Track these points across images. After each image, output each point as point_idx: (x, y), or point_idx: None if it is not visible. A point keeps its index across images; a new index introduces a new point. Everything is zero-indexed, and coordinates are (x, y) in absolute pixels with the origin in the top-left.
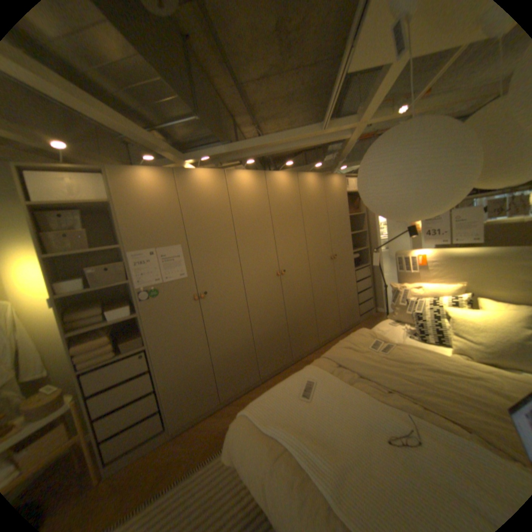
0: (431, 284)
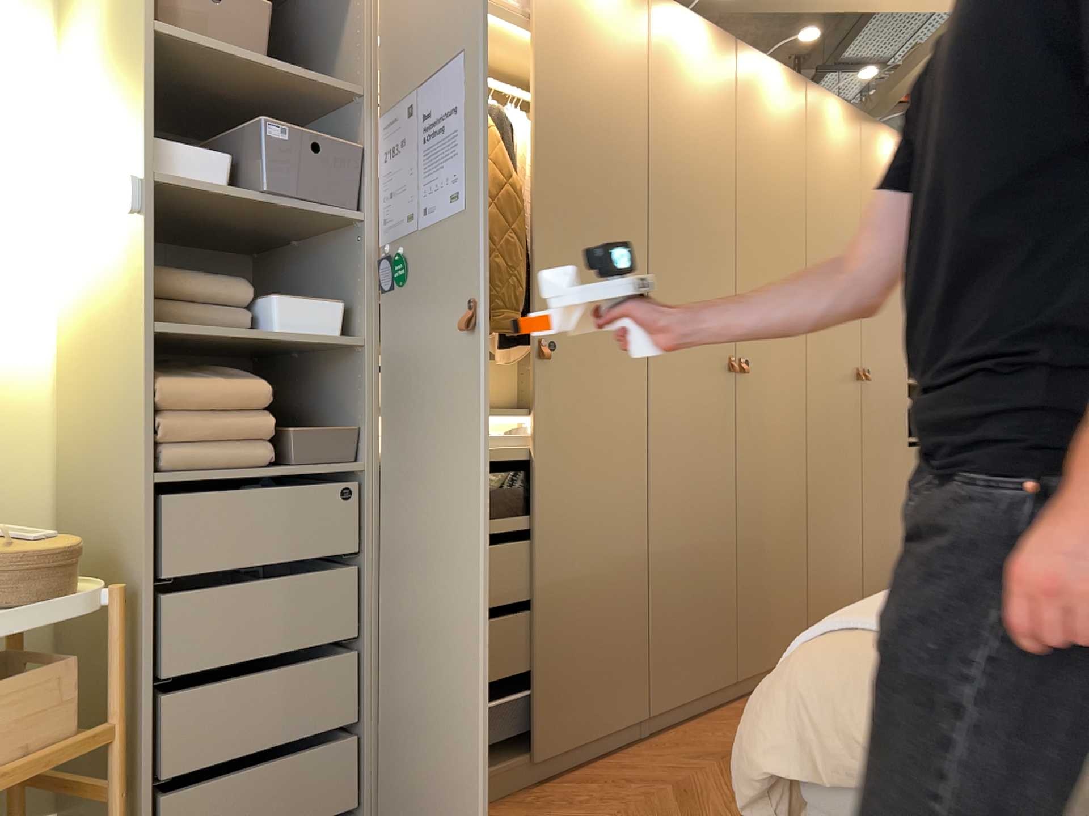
0: None
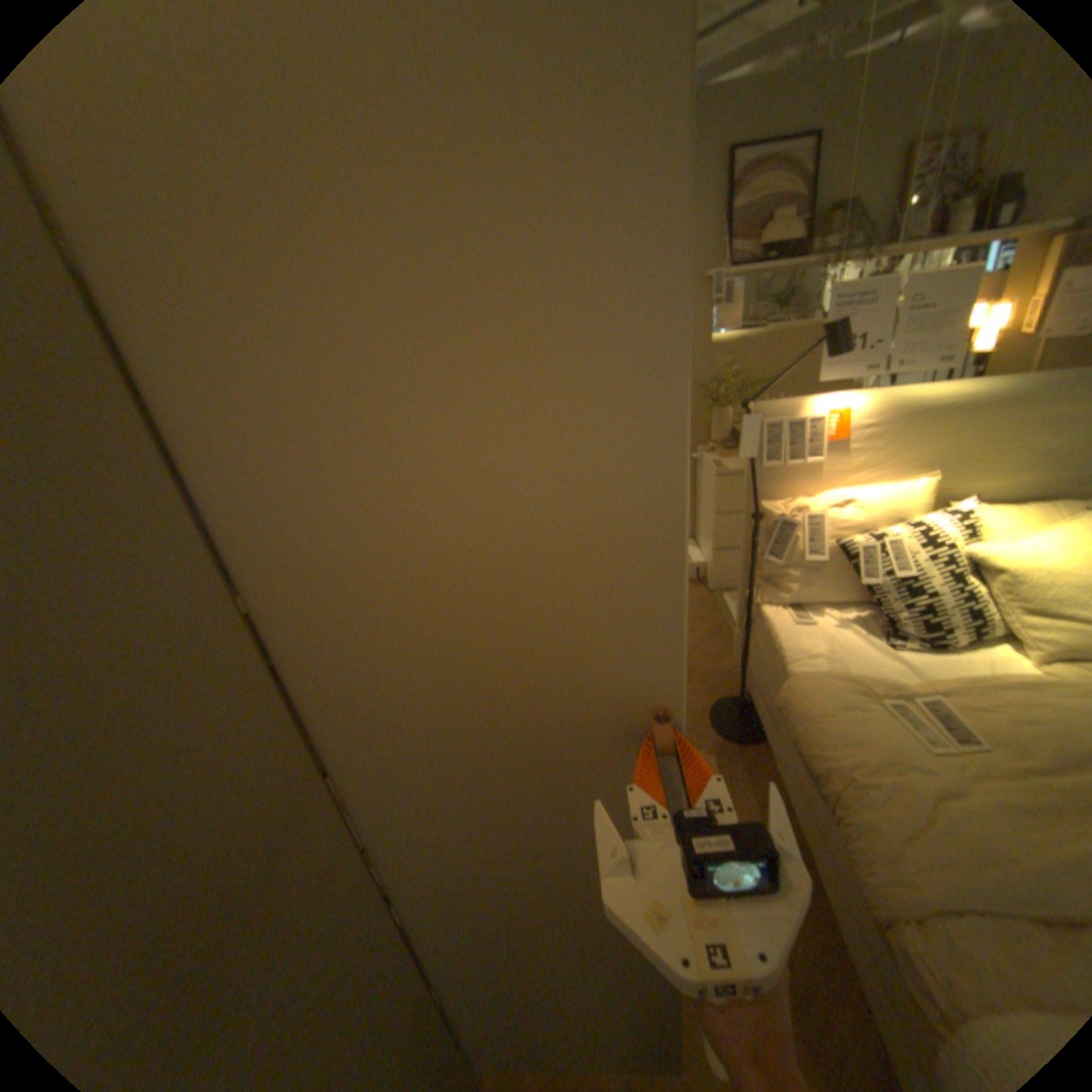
0: (855, 488)
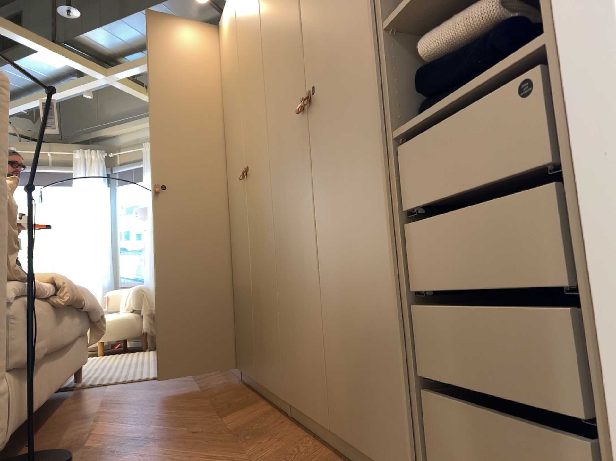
0: None
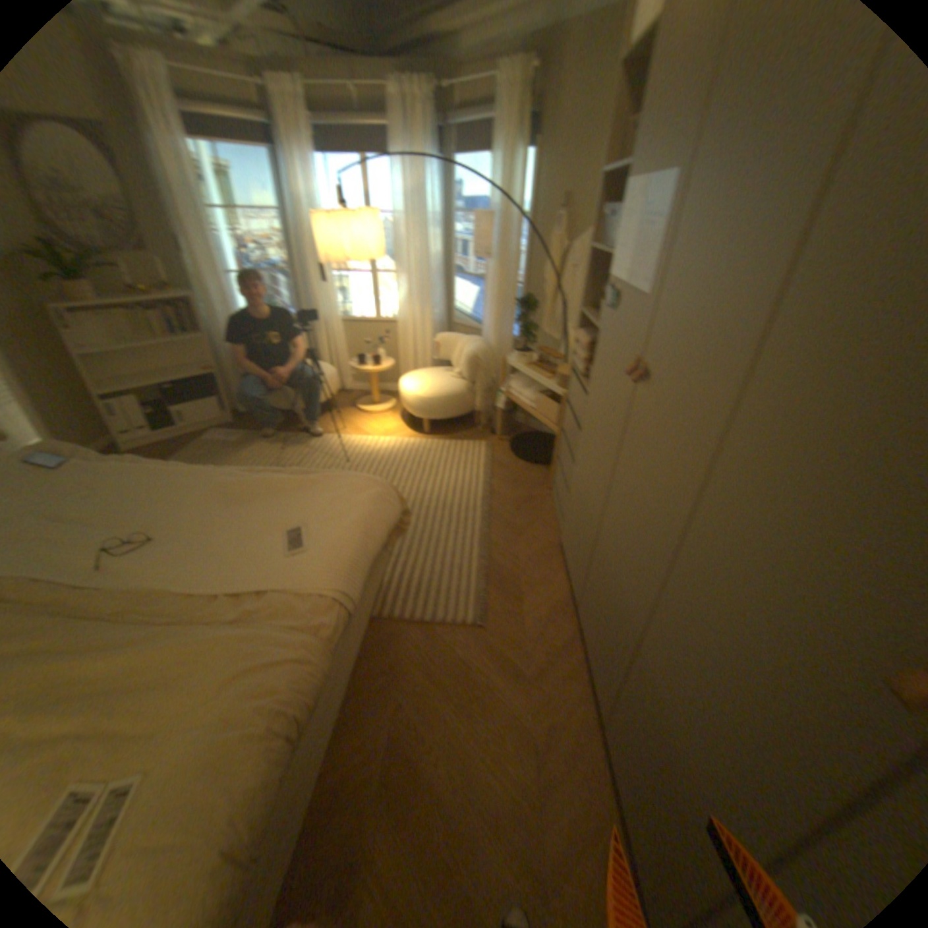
0: None
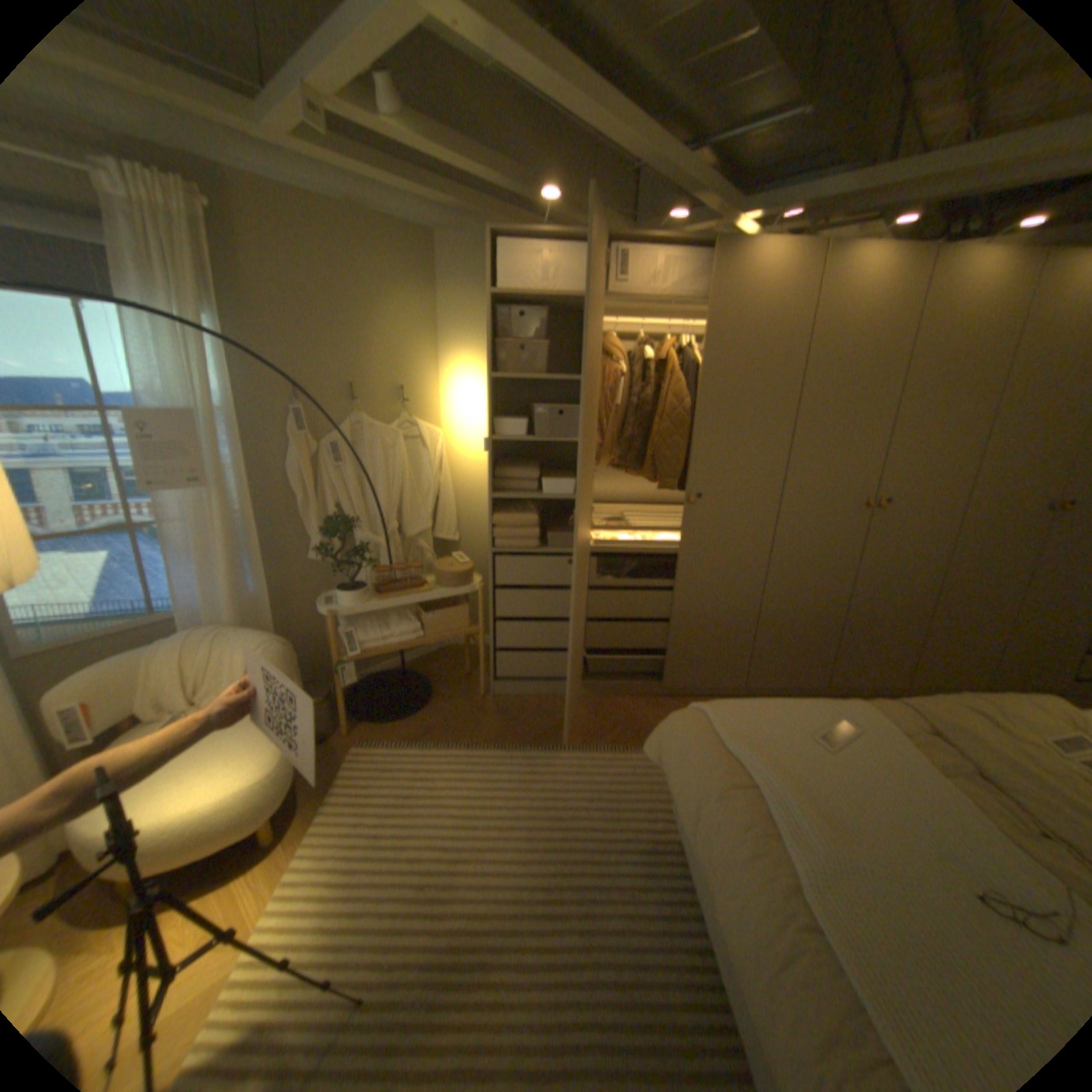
0: None
